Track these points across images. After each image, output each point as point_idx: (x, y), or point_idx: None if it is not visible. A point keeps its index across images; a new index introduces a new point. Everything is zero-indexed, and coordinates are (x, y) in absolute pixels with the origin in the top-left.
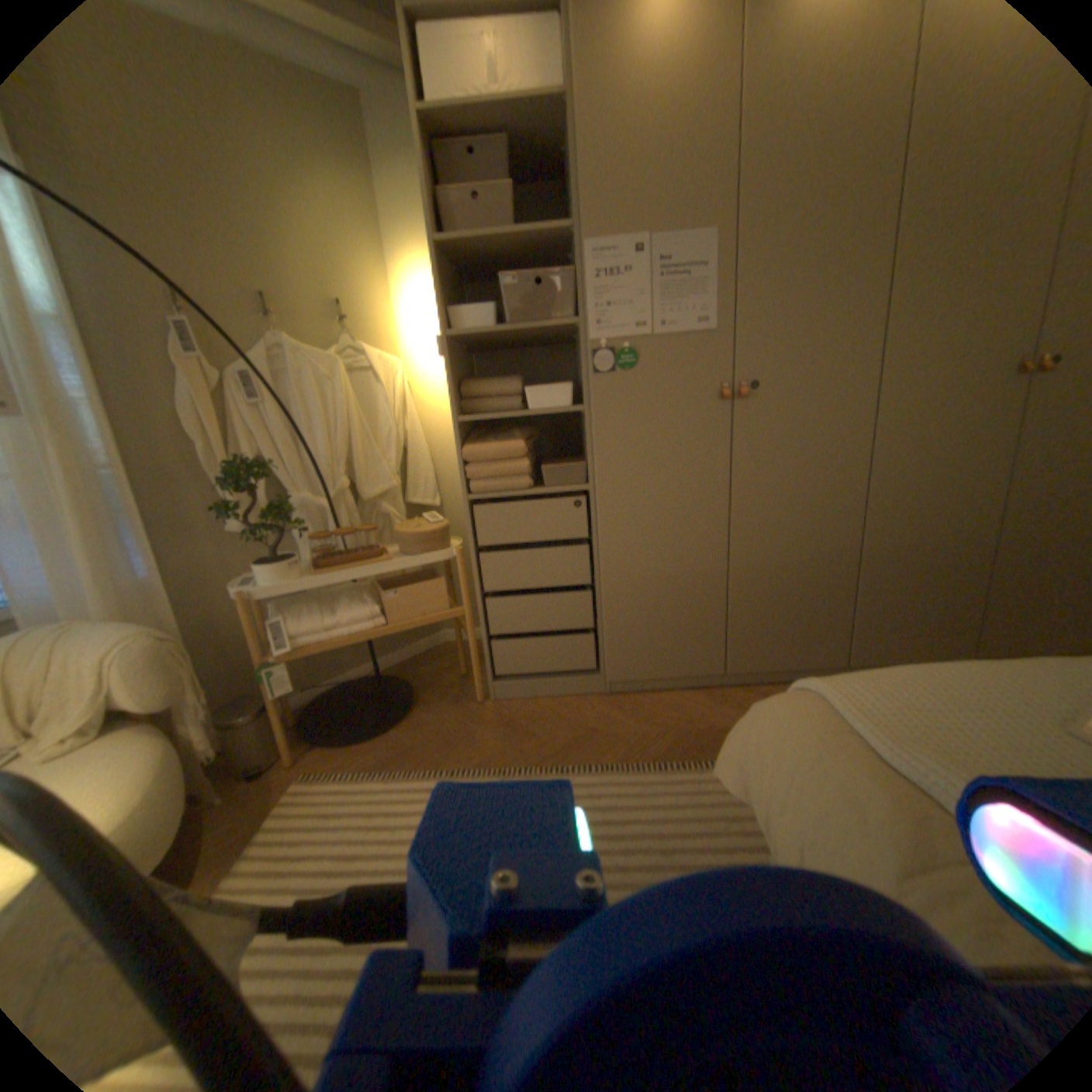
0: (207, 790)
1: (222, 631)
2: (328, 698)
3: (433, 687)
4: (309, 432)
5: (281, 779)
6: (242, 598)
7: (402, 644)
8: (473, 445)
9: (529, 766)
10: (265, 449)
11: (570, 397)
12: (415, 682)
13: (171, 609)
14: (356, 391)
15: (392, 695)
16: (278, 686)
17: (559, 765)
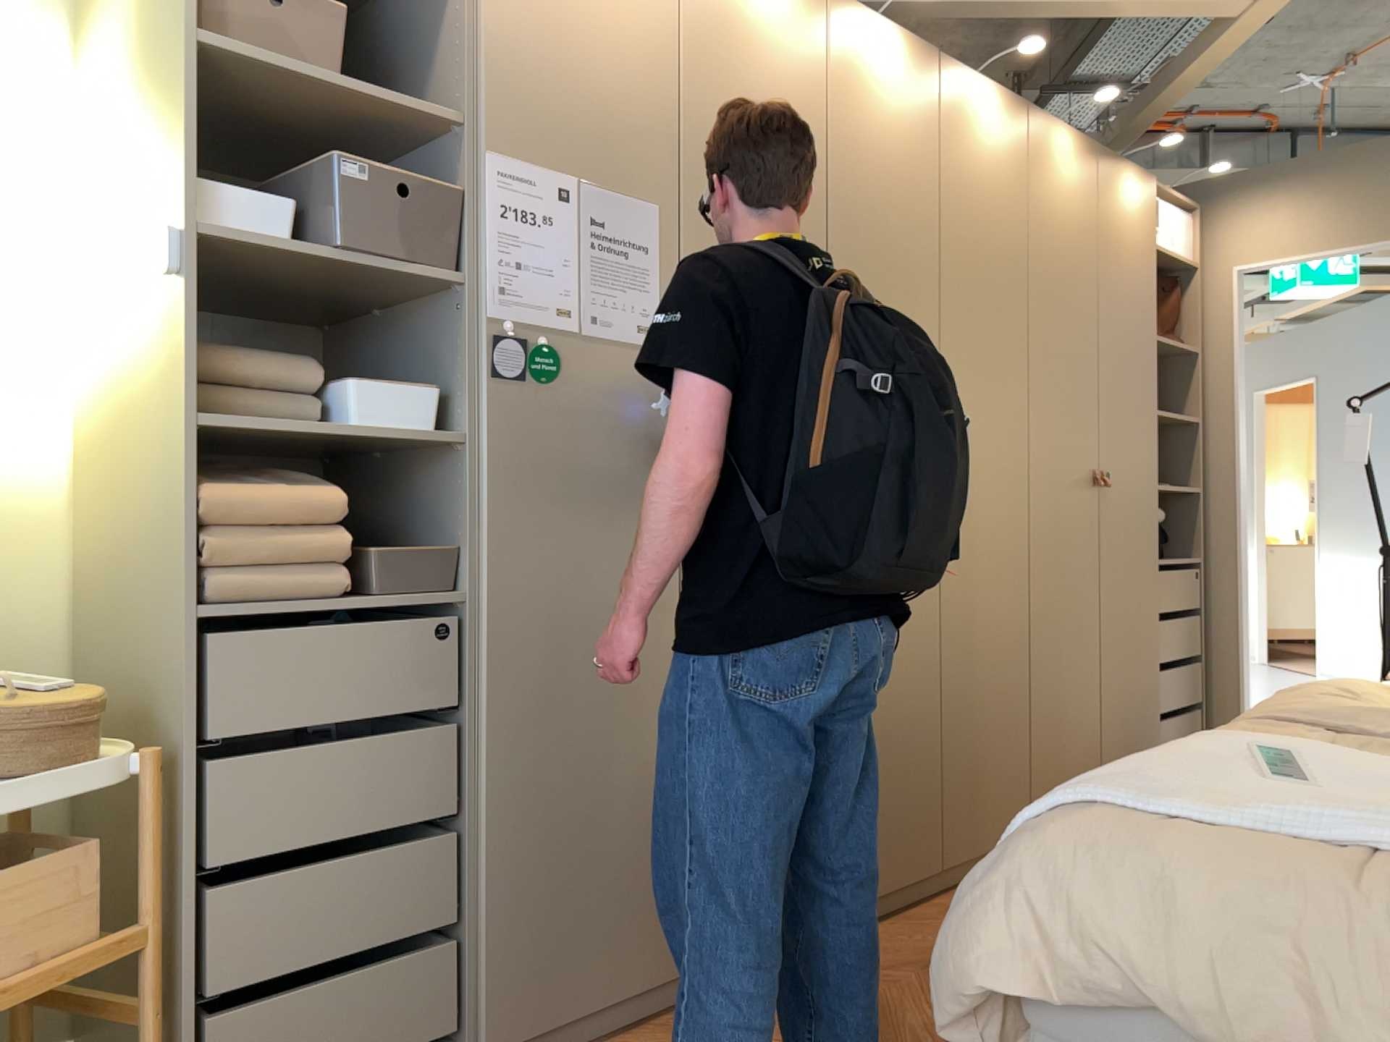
0: None
1: None
2: None
3: None
4: None
5: None
6: None
7: None
8: (223, 488)
9: None
10: None
11: (432, 417)
12: None
13: None
14: None
15: None
16: None
17: None
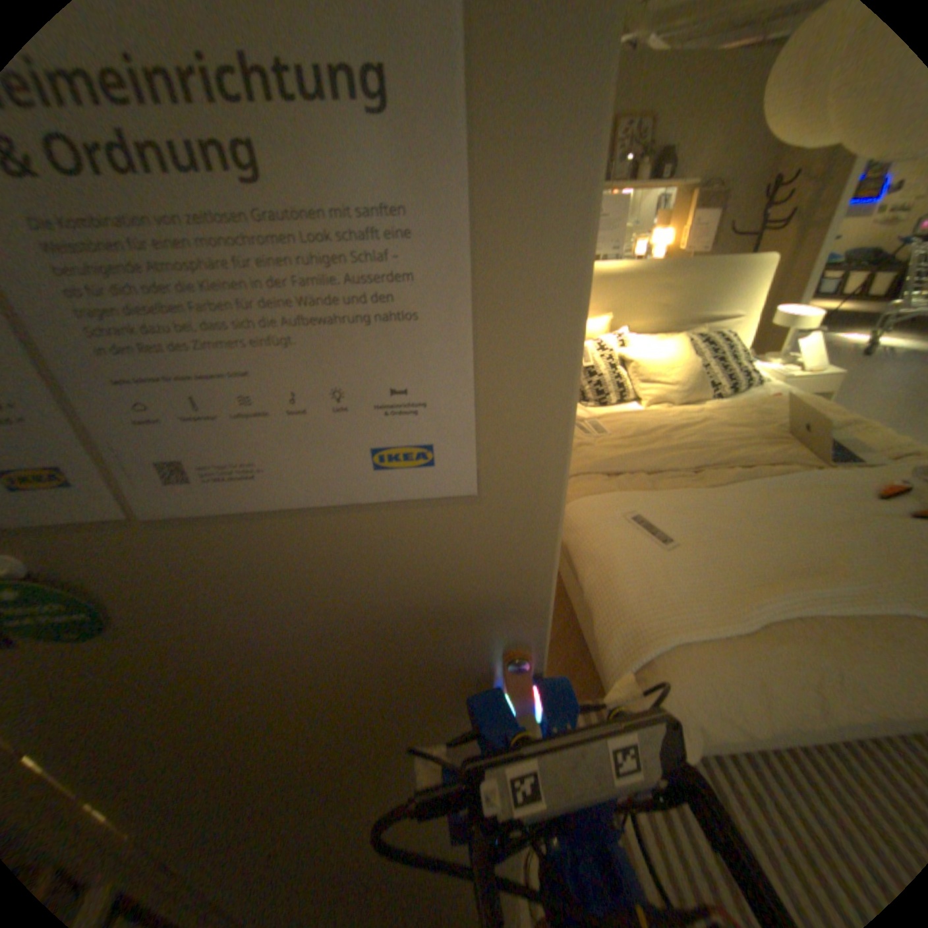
0: None
1: None
2: None
3: None
4: None
5: None
6: None
7: None
8: None
9: None
10: None
11: None
12: None
13: None
14: None
15: None
16: None
17: None
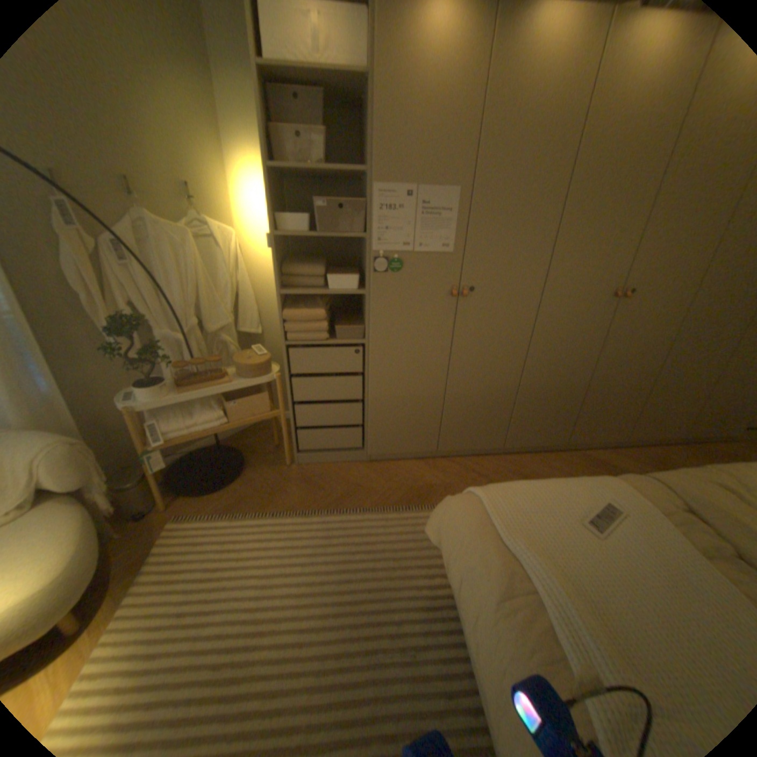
0: (107, 531)
1: (107, 425)
2: (185, 464)
3: (257, 456)
4: (167, 287)
5: (159, 522)
6: (128, 413)
7: None
8: (290, 311)
9: (321, 511)
10: (134, 301)
11: (357, 285)
12: (245, 452)
13: (71, 417)
14: (201, 254)
15: (230, 463)
16: (155, 467)
17: (339, 511)
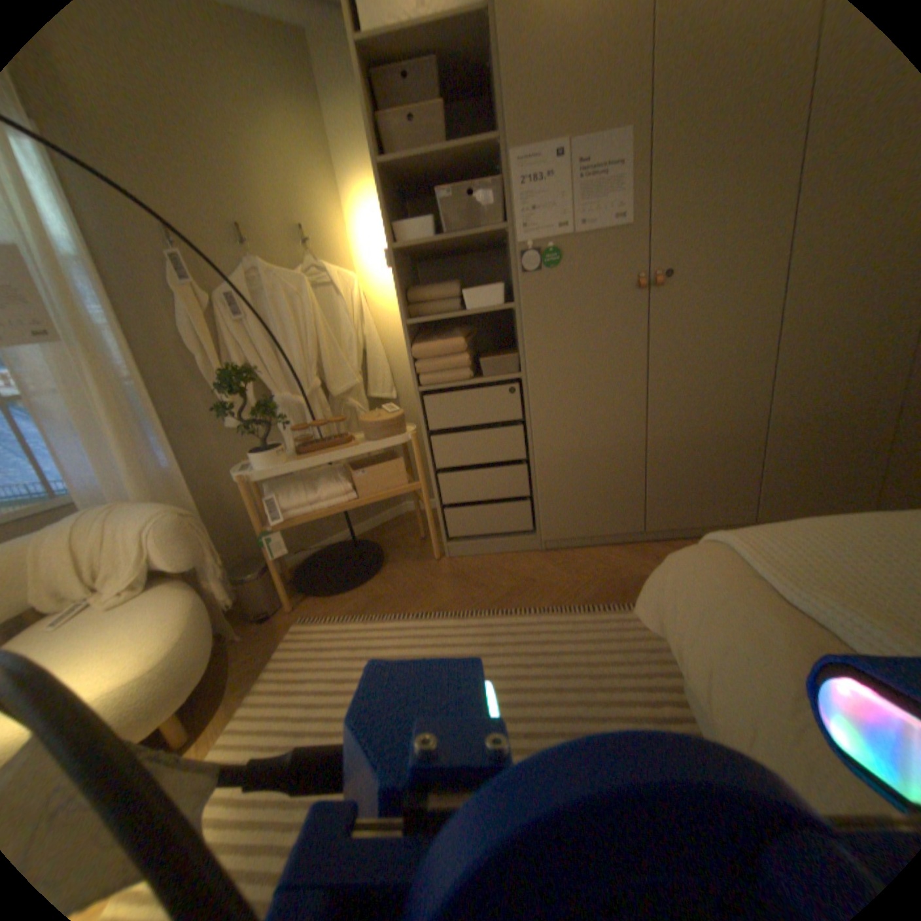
0: (228, 630)
1: (229, 507)
2: (316, 558)
3: (398, 548)
4: (284, 341)
5: (284, 621)
6: (242, 480)
7: (372, 514)
8: (420, 343)
9: (479, 609)
10: (250, 358)
11: (502, 296)
12: (384, 544)
13: (189, 491)
14: (321, 304)
15: (366, 555)
16: (275, 549)
17: (504, 609)
